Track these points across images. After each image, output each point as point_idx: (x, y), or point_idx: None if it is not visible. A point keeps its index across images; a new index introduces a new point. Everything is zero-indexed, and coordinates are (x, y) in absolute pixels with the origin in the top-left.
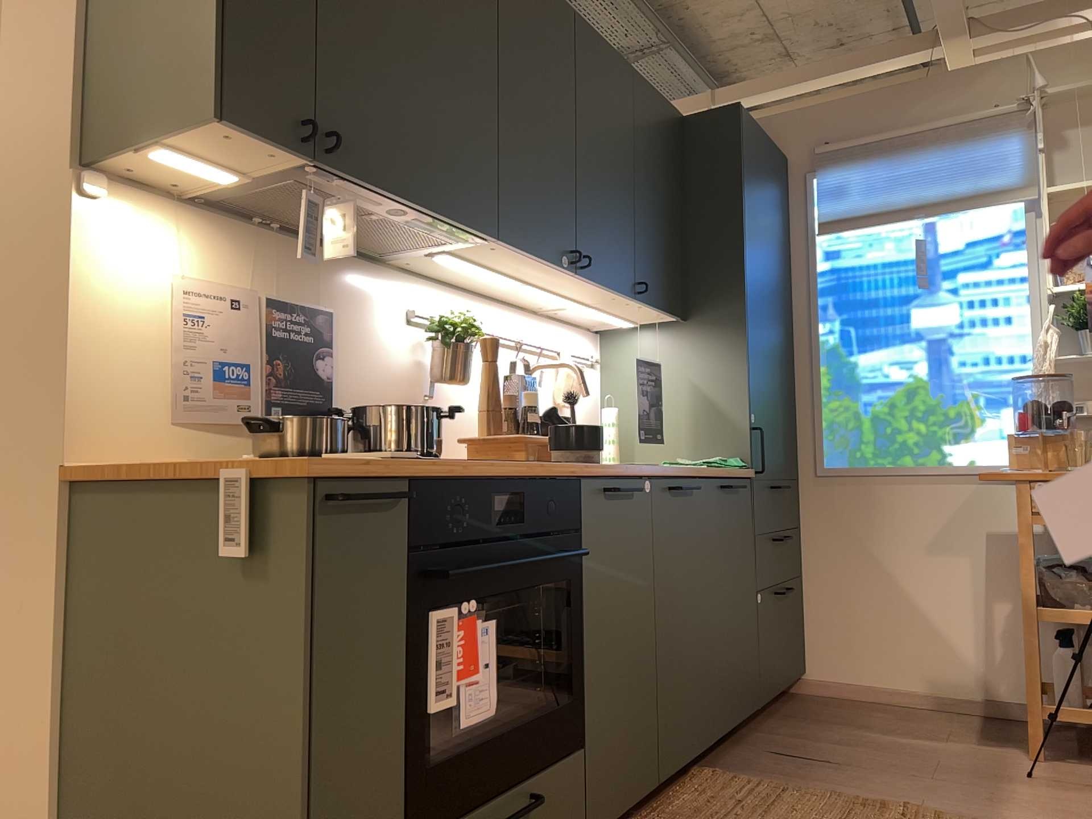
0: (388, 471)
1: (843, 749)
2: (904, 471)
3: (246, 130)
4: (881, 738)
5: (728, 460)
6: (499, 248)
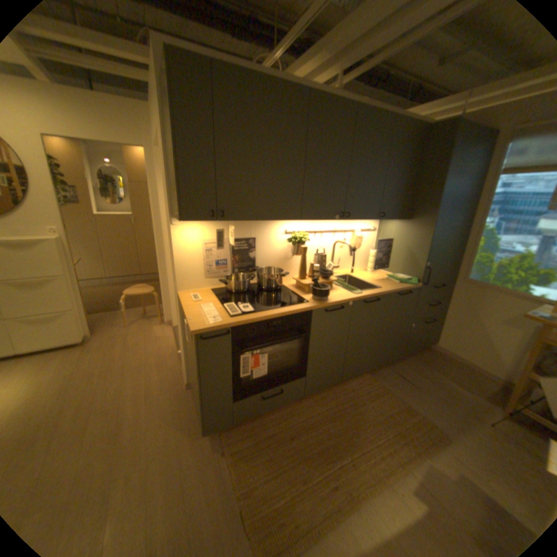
0: (221, 327)
1: (425, 382)
2: (504, 290)
3: (191, 220)
4: (445, 382)
5: (410, 278)
6: (304, 219)
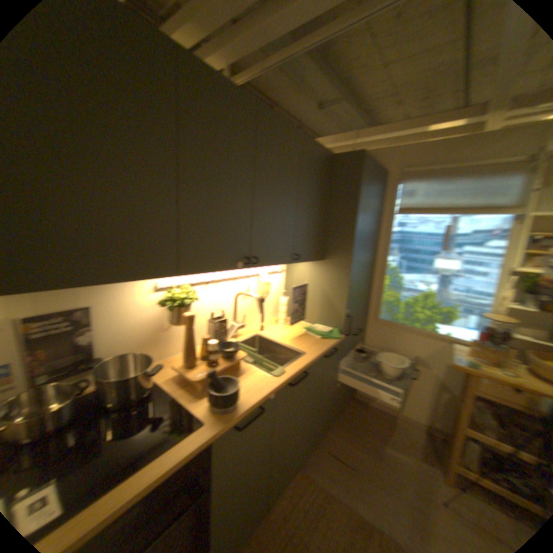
0: None
1: (362, 457)
2: (414, 330)
3: None
4: (380, 448)
5: (332, 330)
6: (188, 272)
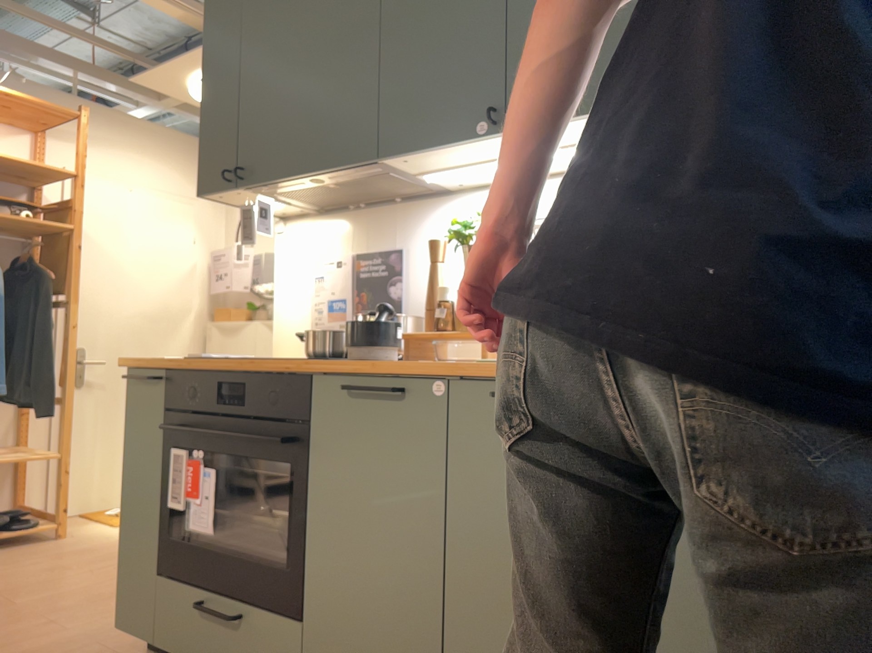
0: (151, 364)
1: None
2: None
3: (213, 193)
4: None
5: None
6: (408, 158)
